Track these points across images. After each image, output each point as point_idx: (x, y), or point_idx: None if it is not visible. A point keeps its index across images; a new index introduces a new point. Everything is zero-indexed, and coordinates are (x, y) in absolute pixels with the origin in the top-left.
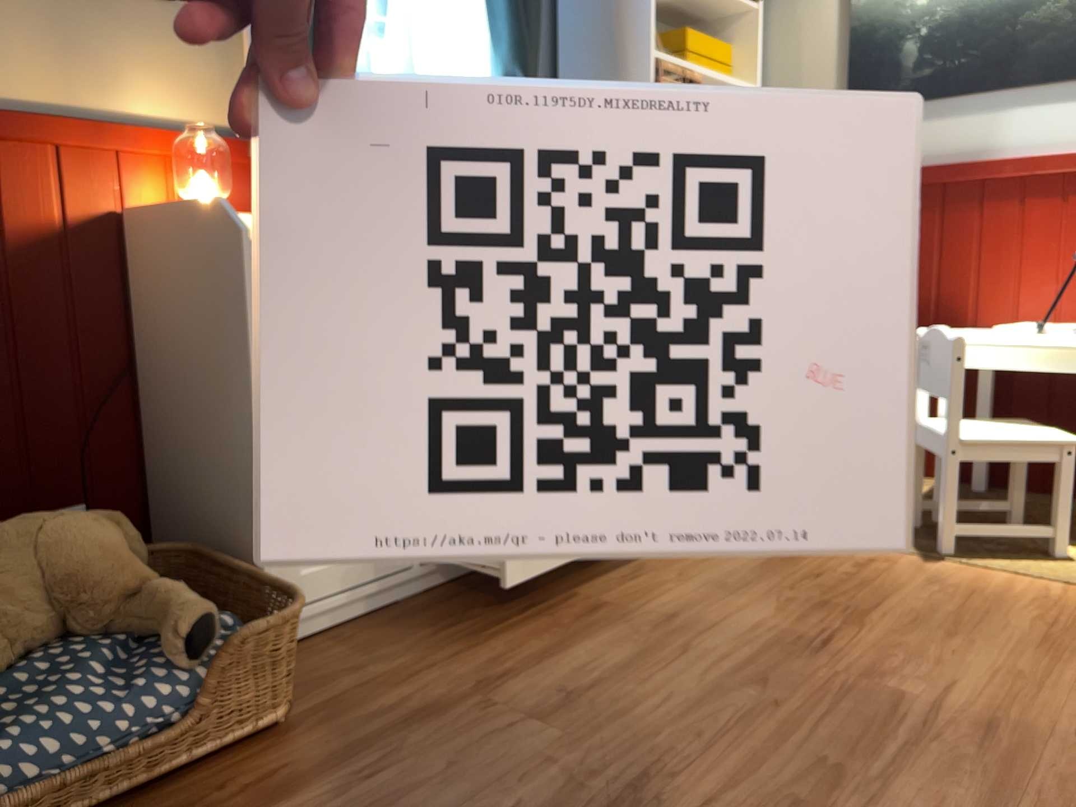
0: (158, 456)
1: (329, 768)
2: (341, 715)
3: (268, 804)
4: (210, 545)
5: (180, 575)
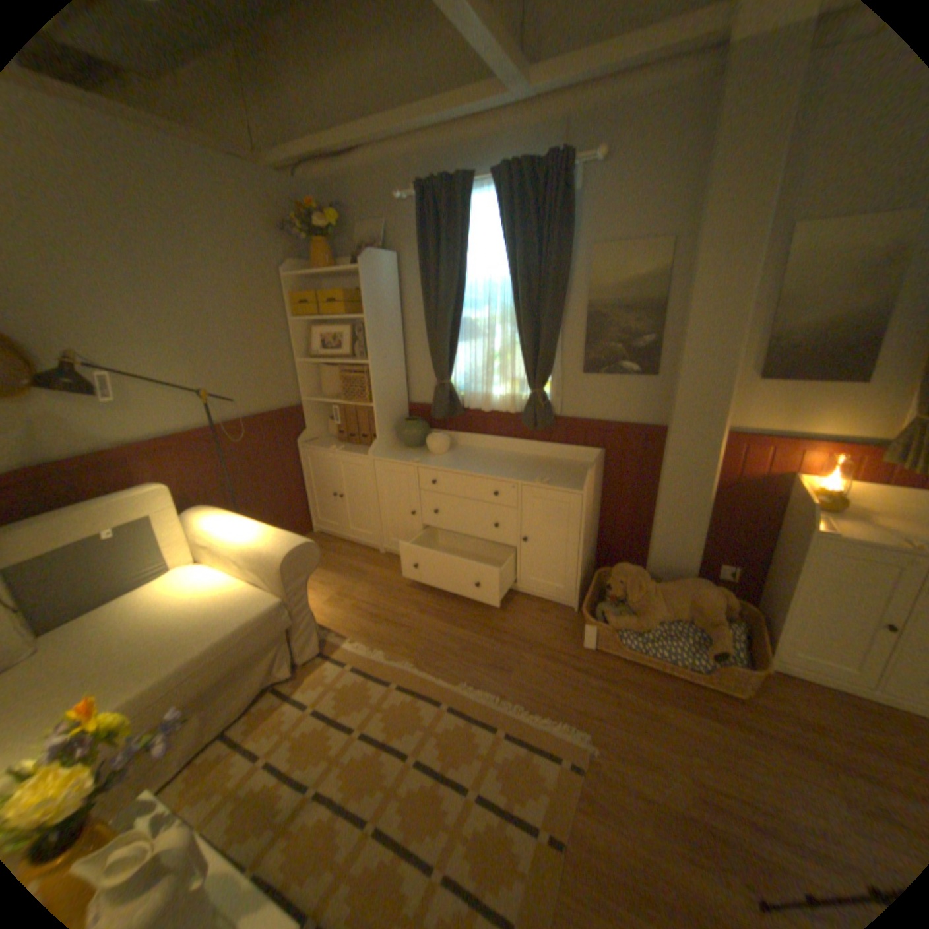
0: (773, 570)
1: (743, 730)
2: (769, 719)
3: (715, 720)
4: (772, 617)
5: (753, 621)
